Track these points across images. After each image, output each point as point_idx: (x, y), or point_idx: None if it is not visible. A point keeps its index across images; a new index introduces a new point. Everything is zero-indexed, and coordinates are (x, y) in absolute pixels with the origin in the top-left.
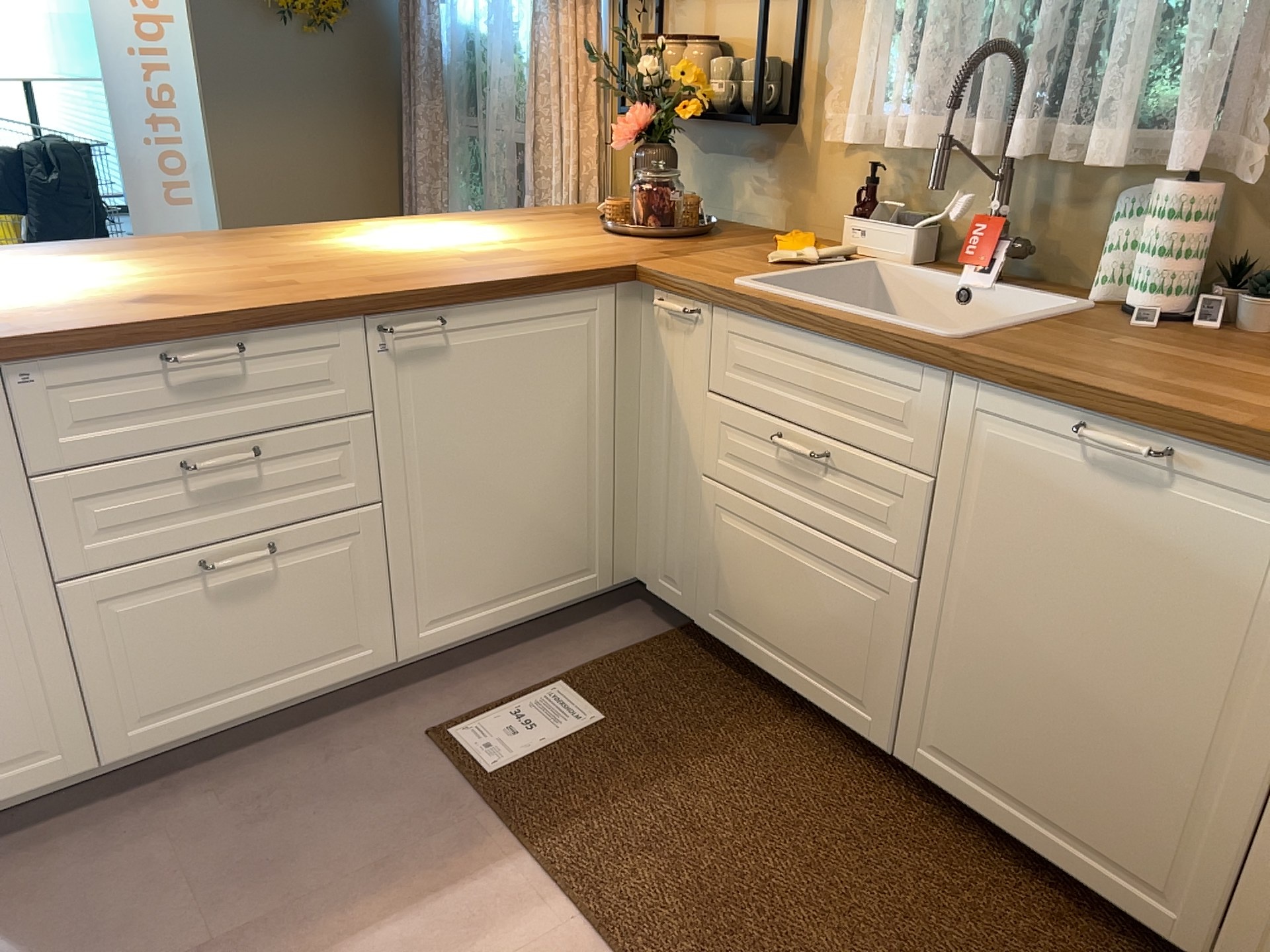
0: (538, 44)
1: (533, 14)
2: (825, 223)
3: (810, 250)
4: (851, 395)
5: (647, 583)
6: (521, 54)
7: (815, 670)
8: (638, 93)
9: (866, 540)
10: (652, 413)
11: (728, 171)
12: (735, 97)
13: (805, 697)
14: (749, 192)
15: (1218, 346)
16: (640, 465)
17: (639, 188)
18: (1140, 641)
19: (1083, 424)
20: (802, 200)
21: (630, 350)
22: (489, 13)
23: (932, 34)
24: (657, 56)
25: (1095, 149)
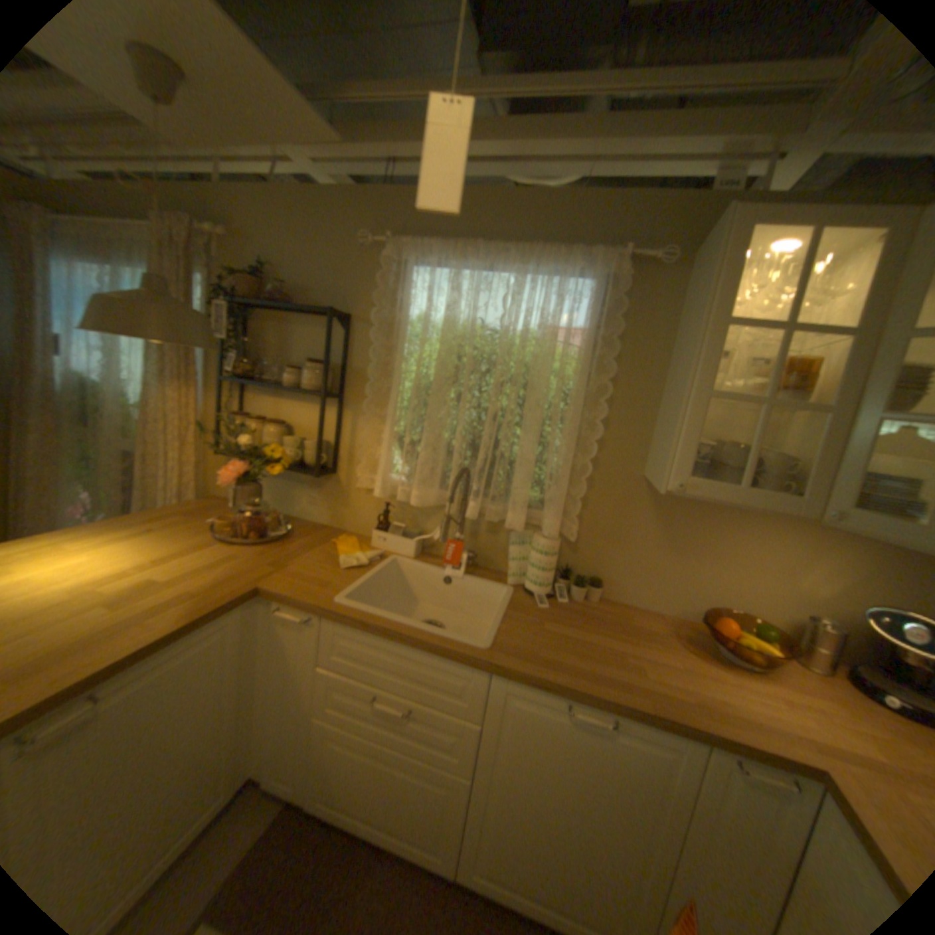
0: (142, 394)
1: (141, 381)
2: (355, 525)
3: (360, 554)
4: (425, 679)
5: (258, 782)
6: (127, 398)
7: (399, 837)
8: (236, 452)
9: (436, 761)
10: (265, 675)
11: (291, 489)
12: (299, 457)
13: (391, 852)
14: (305, 503)
15: (580, 619)
16: (254, 707)
17: (242, 516)
18: (605, 813)
19: (571, 706)
20: (340, 511)
21: (249, 638)
22: (98, 368)
23: (425, 452)
24: (249, 433)
25: (512, 520)
